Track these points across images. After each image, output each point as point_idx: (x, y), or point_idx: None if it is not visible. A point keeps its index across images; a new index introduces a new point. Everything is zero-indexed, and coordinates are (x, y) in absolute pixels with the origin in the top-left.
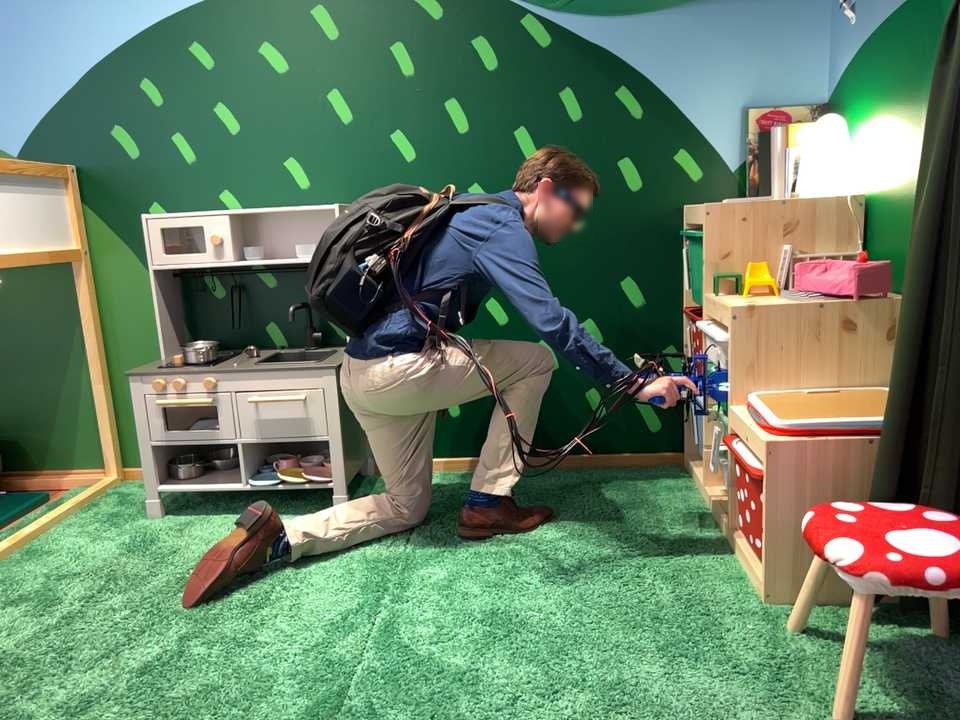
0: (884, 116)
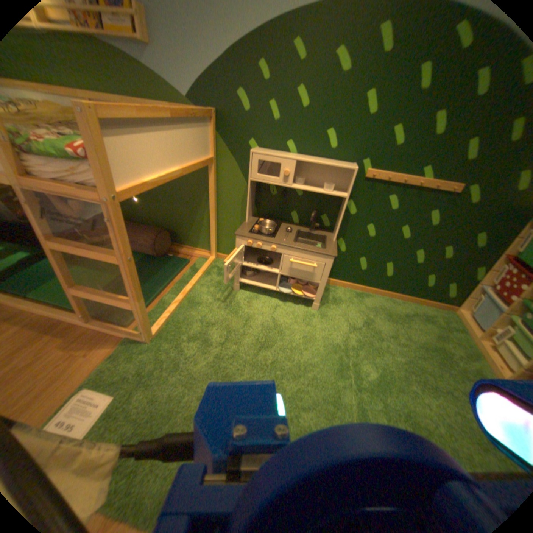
0: None
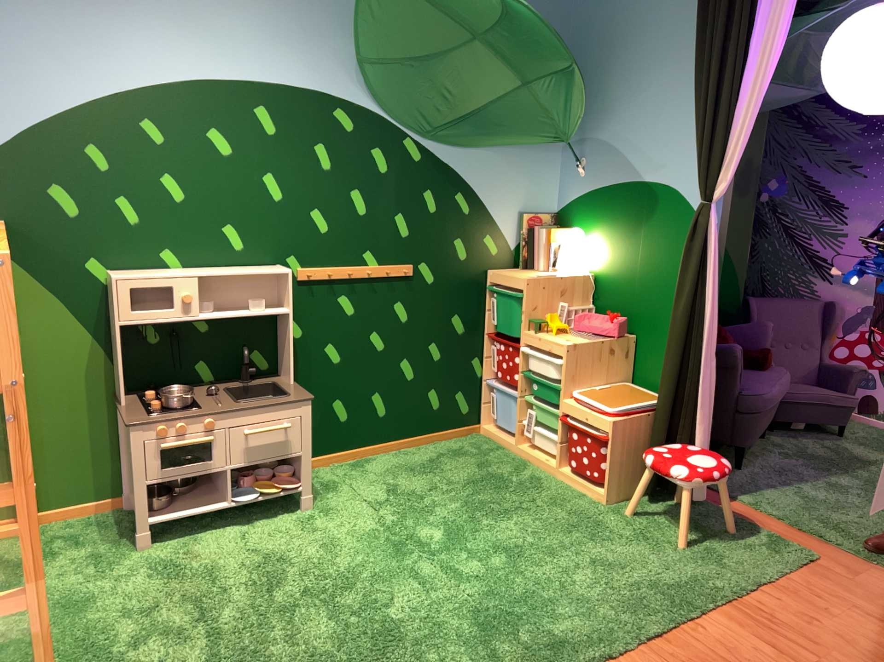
0: (606, 238)
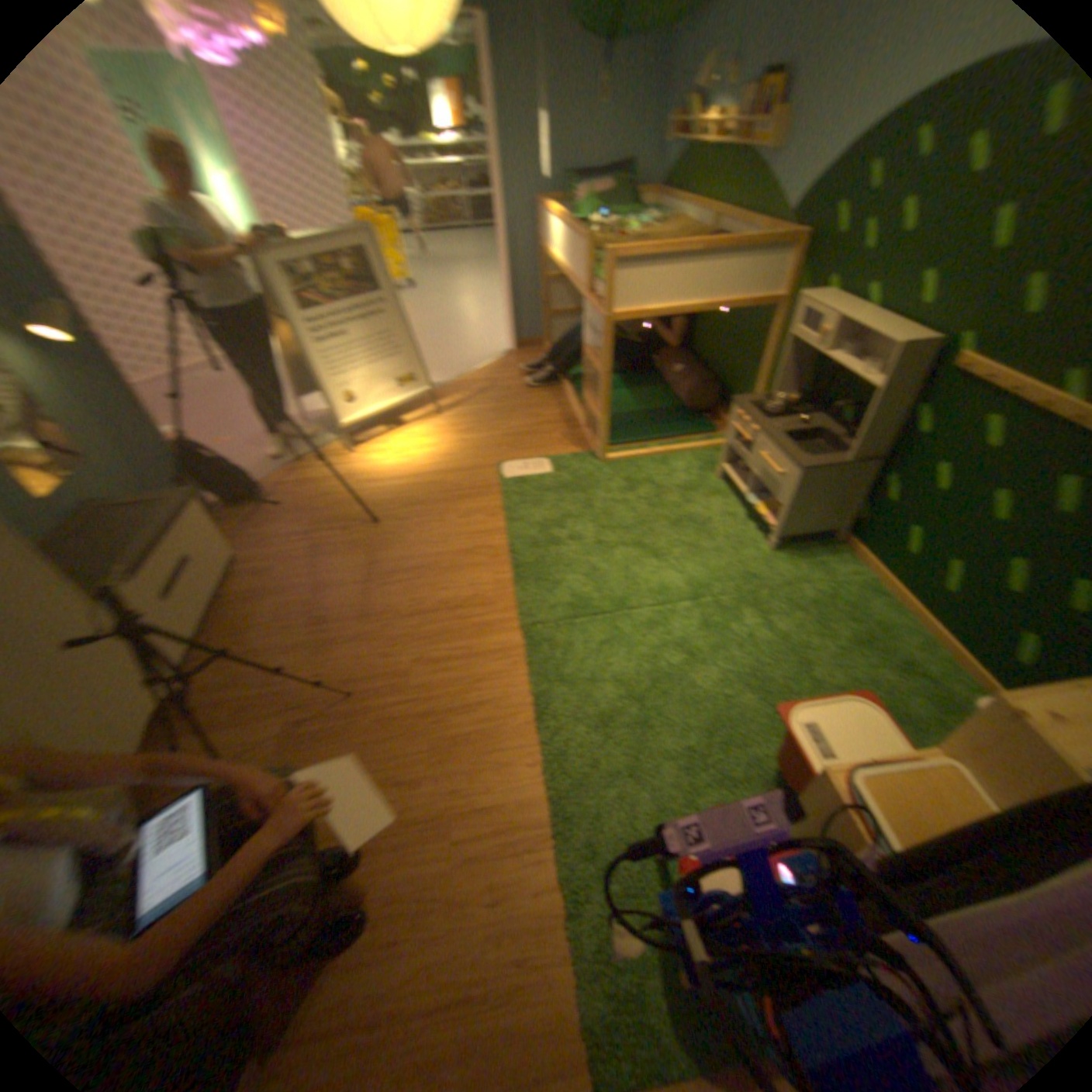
0: None
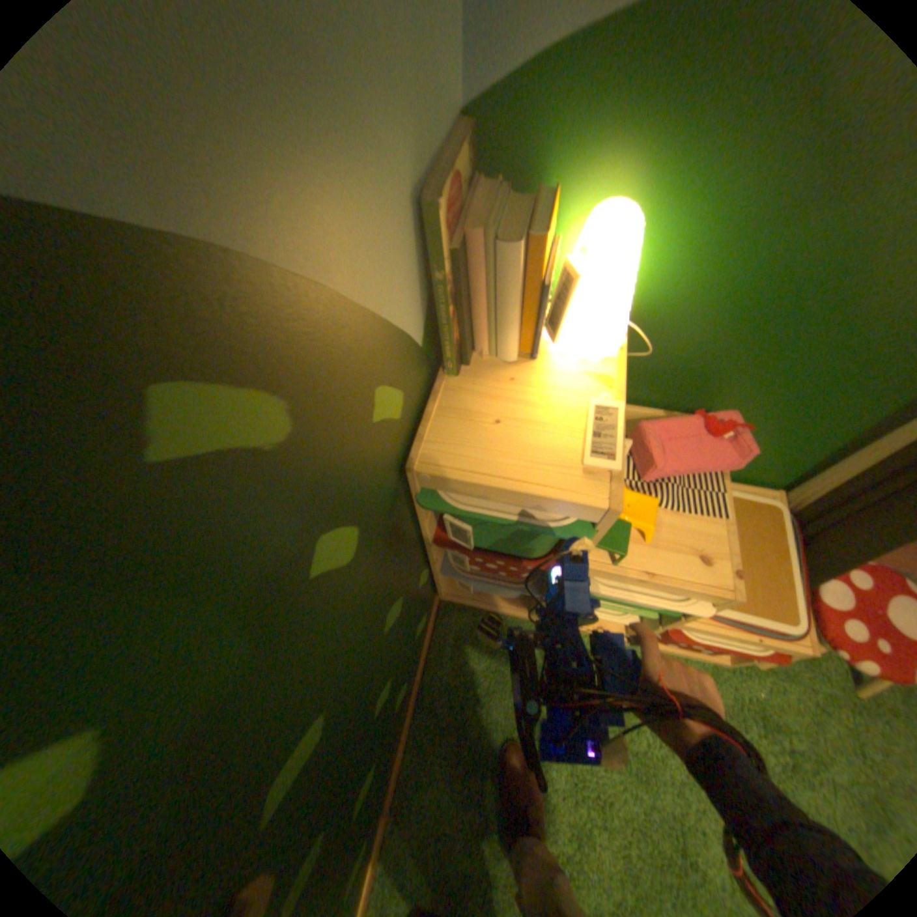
0: (721, 203)
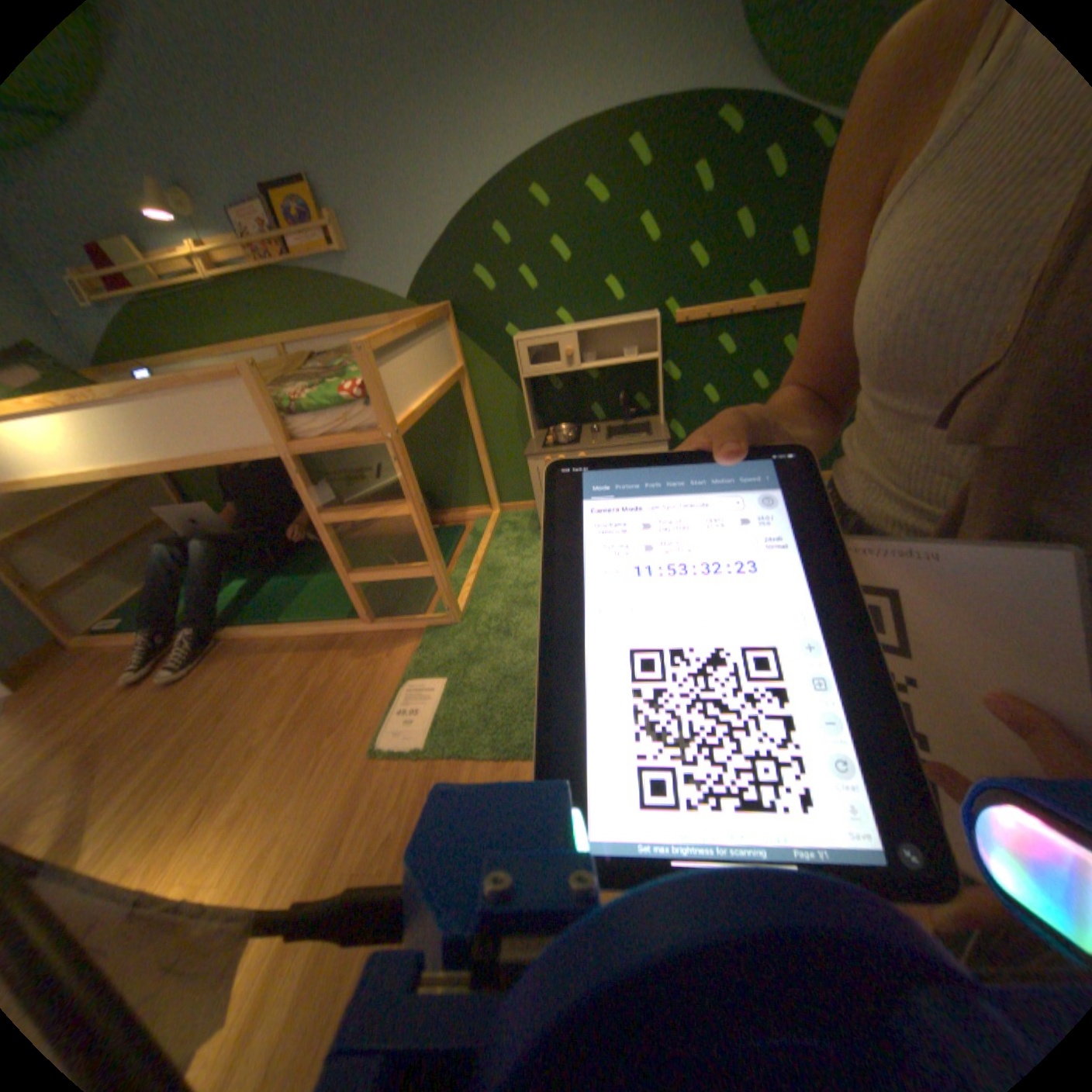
0: None
